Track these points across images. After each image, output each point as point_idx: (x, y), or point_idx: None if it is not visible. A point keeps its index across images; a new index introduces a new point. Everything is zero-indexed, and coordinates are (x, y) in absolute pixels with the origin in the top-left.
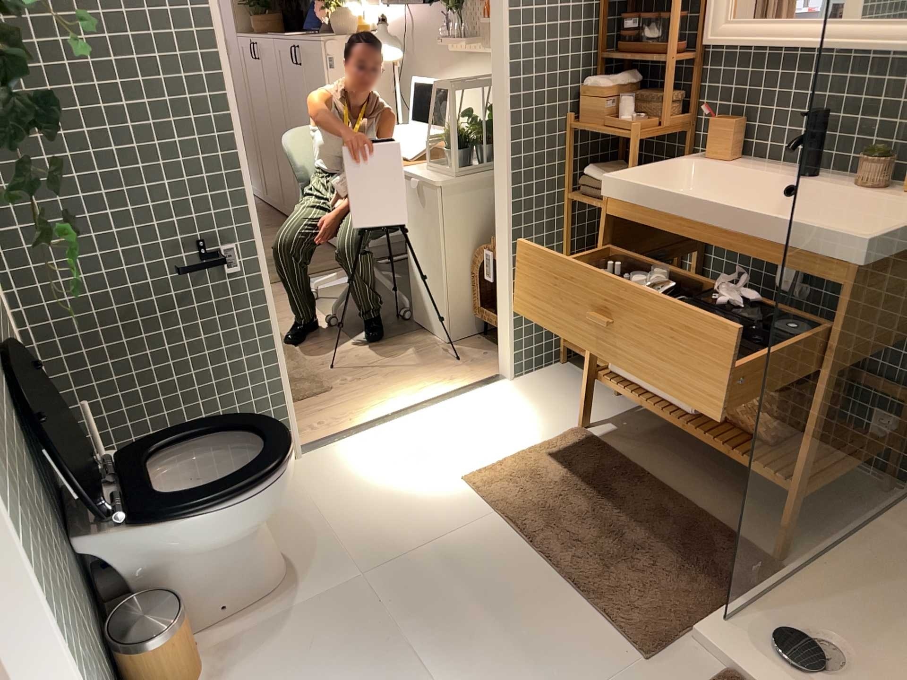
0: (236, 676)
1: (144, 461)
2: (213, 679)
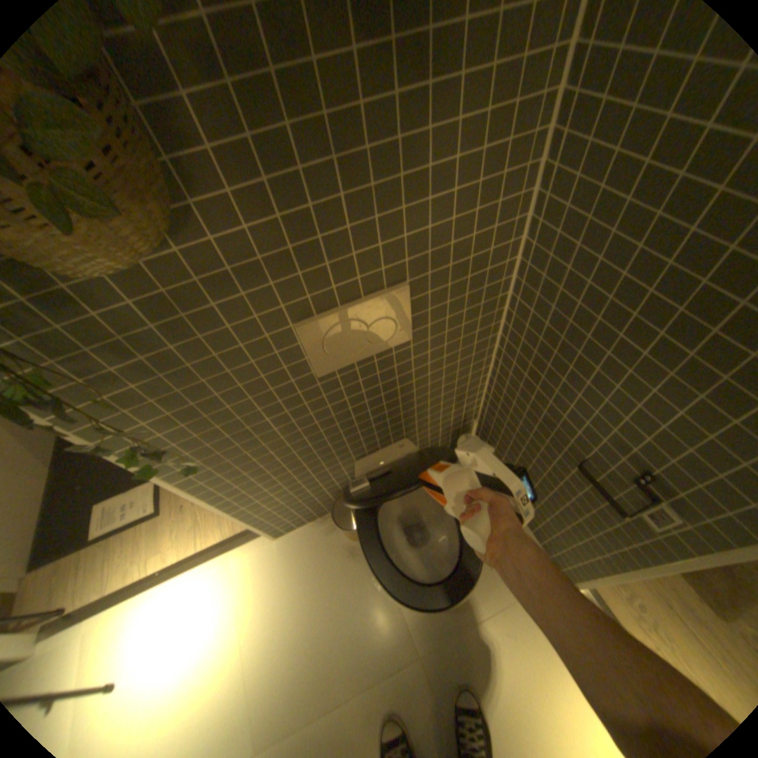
0: (351, 565)
1: (403, 490)
2: (351, 552)
